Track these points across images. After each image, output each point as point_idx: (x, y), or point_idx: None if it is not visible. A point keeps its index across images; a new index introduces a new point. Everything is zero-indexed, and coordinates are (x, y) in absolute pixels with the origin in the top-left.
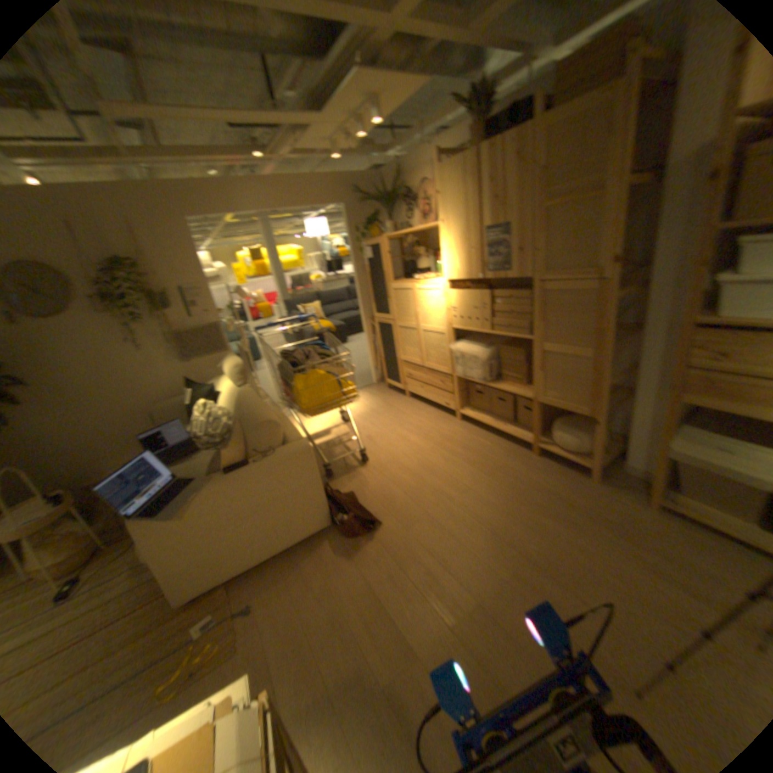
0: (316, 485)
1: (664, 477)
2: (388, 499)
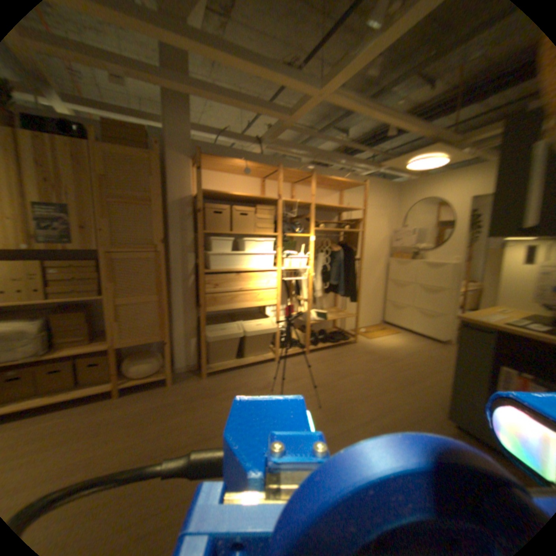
0: None
1: (204, 355)
2: None
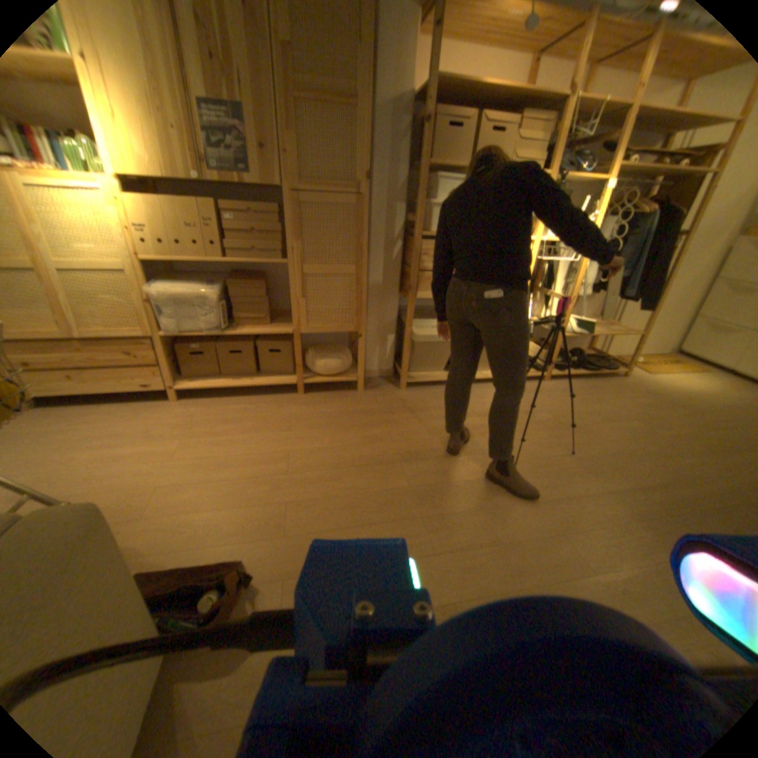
0: (129, 588)
1: (407, 359)
2: (203, 533)
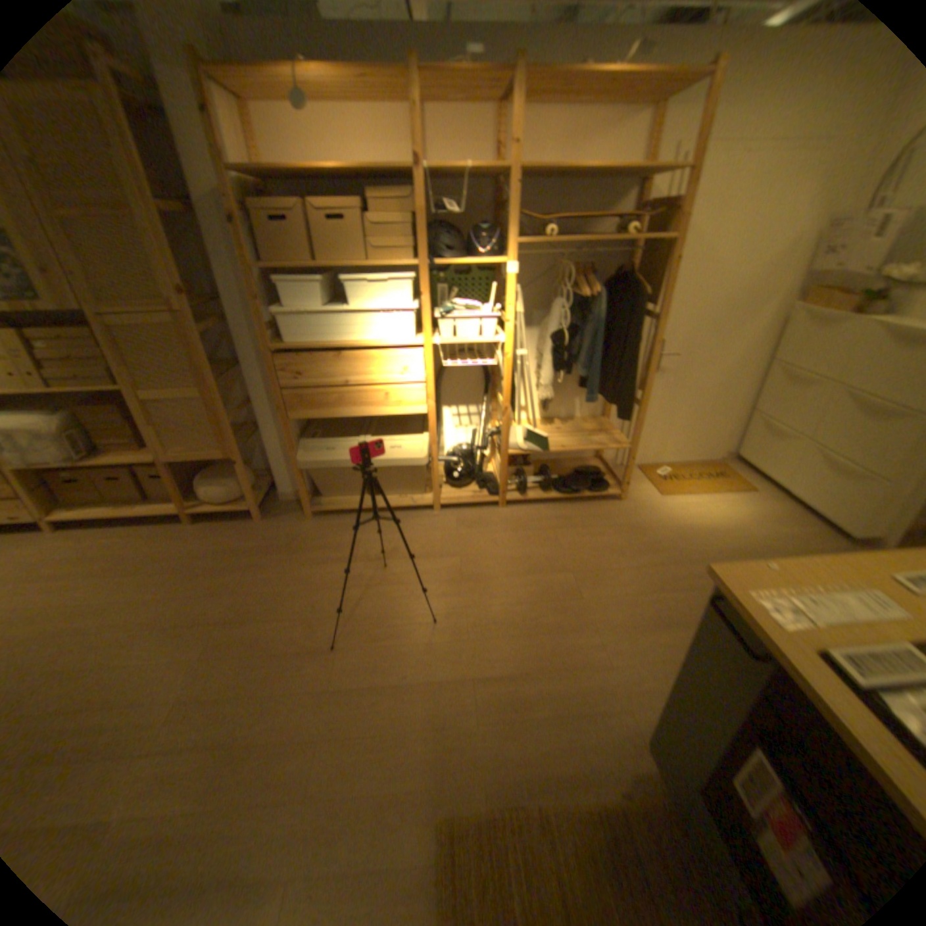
0: None
1: (304, 489)
2: None
